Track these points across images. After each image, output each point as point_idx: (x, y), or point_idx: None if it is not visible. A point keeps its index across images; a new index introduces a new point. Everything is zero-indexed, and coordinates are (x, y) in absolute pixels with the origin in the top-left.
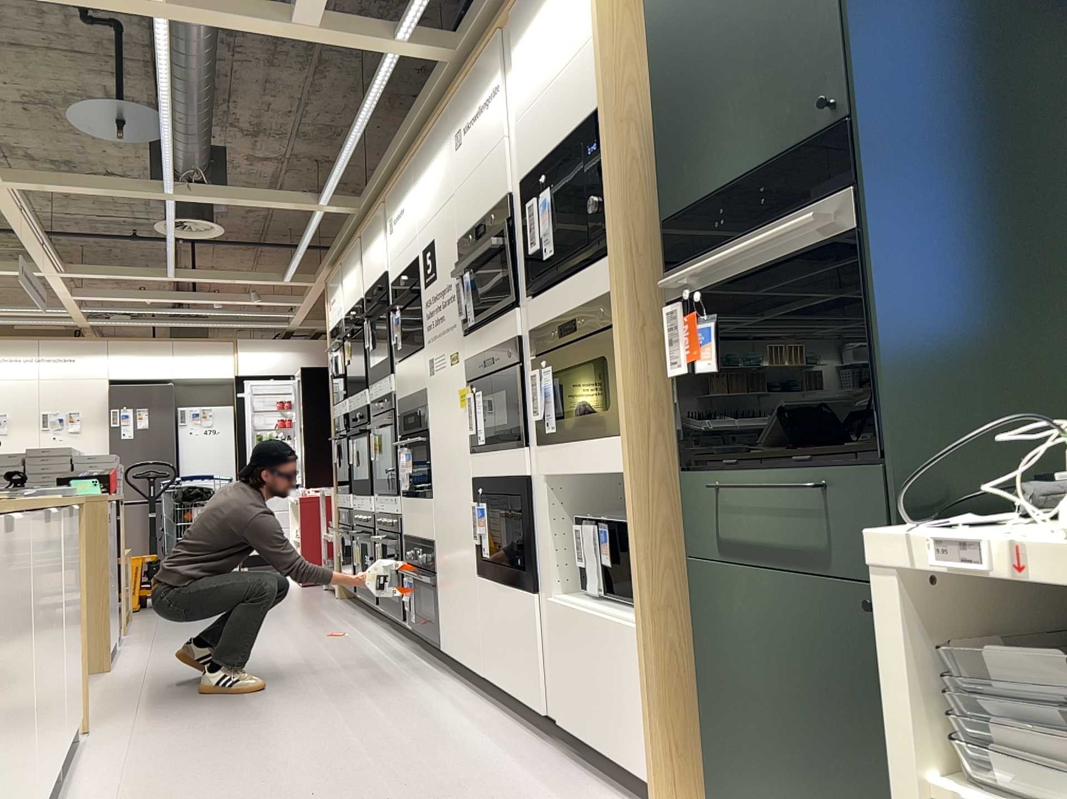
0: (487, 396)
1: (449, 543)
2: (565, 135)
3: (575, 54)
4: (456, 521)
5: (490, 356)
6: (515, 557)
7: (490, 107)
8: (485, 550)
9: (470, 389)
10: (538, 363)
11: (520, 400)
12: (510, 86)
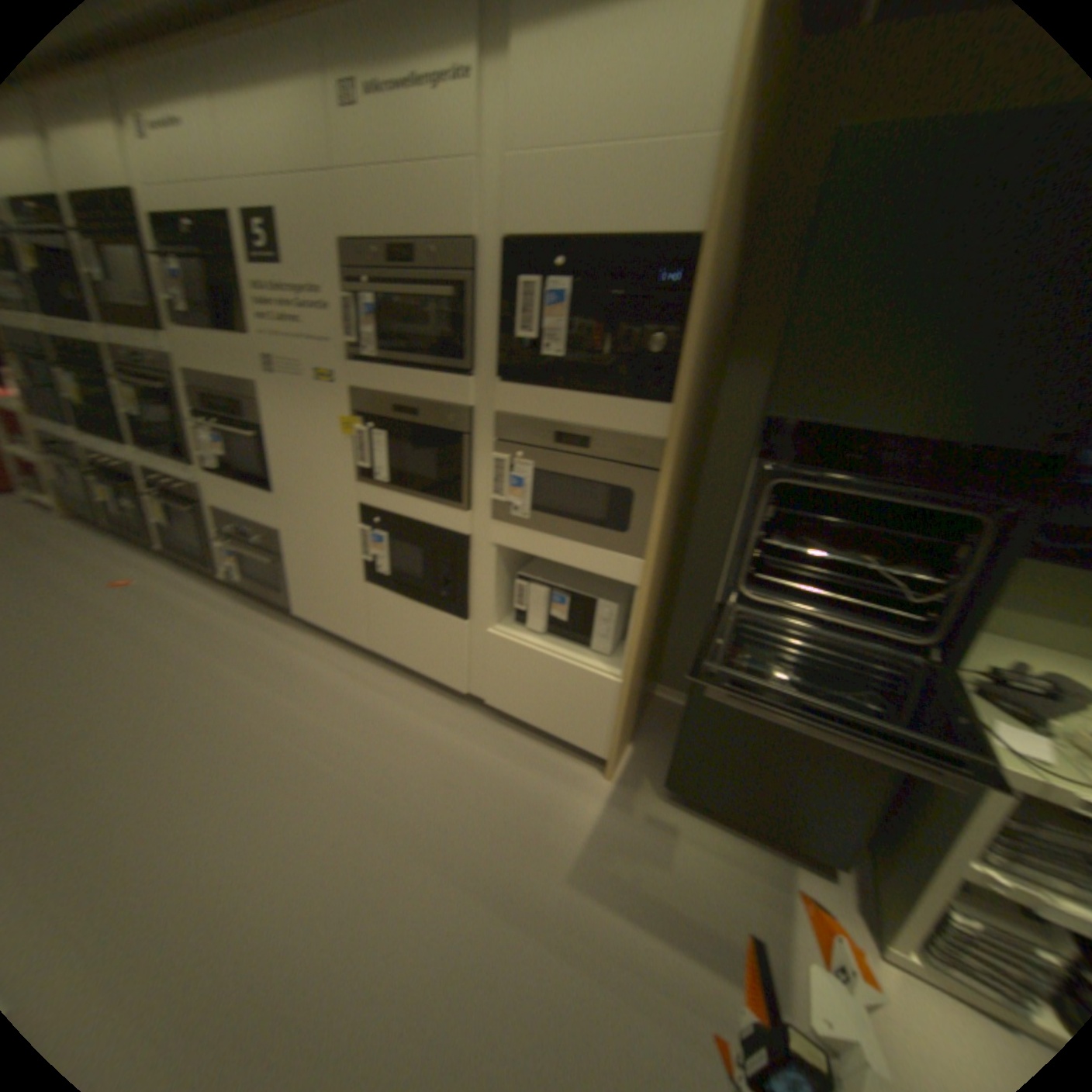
0: (397, 440)
1: (312, 540)
2: (614, 229)
3: (664, 129)
4: (327, 528)
5: (409, 405)
6: (435, 586)
7: (440, 88)
8: (382, 567)
9: (362, 420)
10: (502, 447)
11: (464, 469)
12: (491, 81)
